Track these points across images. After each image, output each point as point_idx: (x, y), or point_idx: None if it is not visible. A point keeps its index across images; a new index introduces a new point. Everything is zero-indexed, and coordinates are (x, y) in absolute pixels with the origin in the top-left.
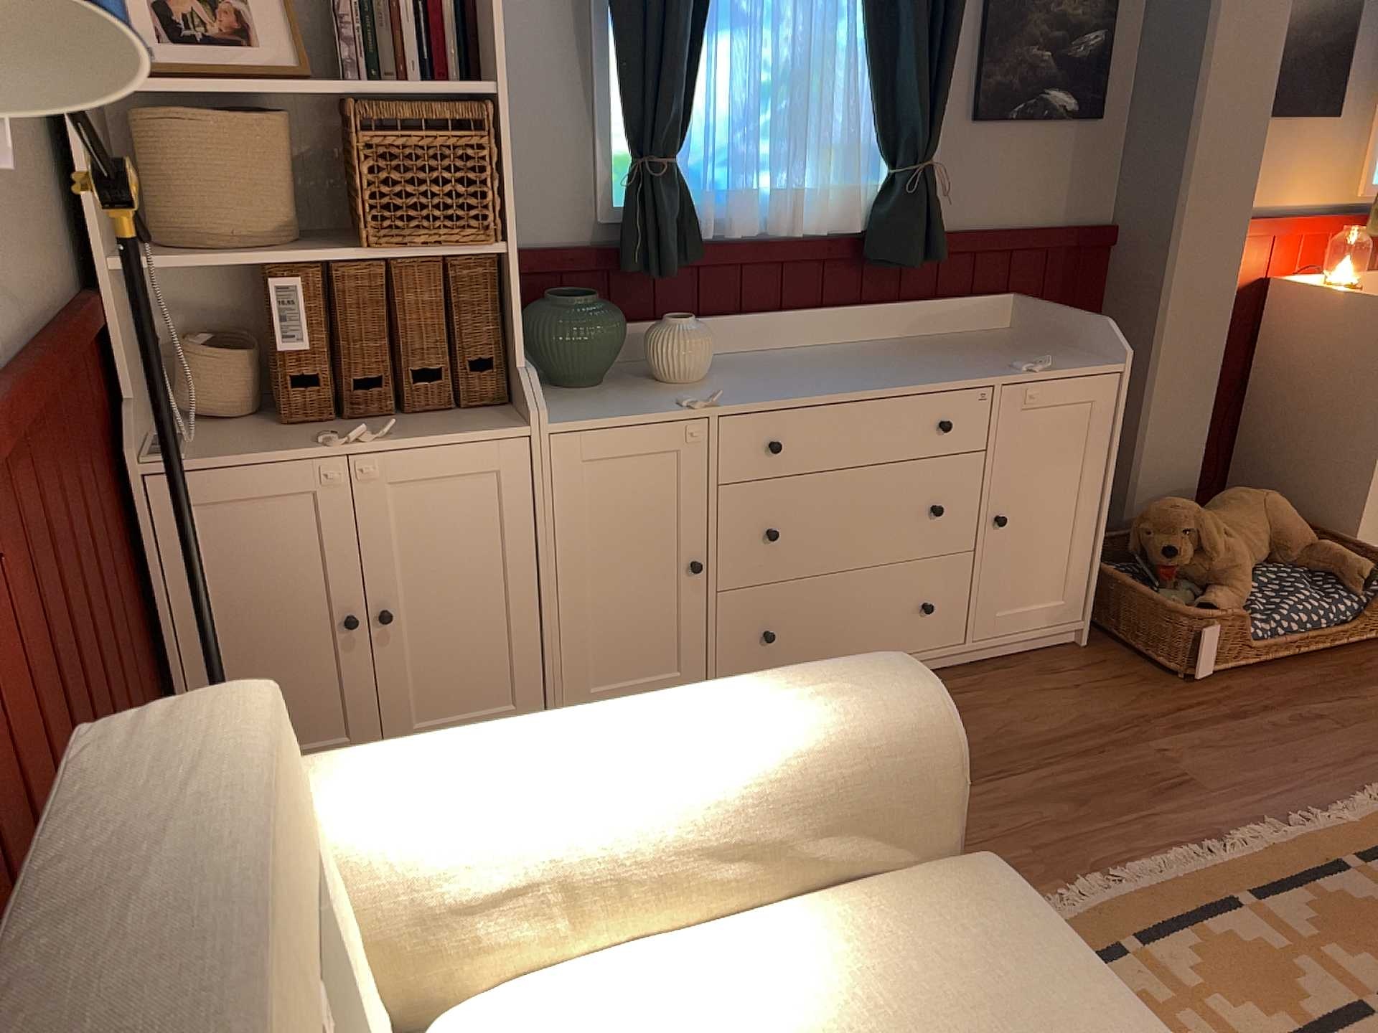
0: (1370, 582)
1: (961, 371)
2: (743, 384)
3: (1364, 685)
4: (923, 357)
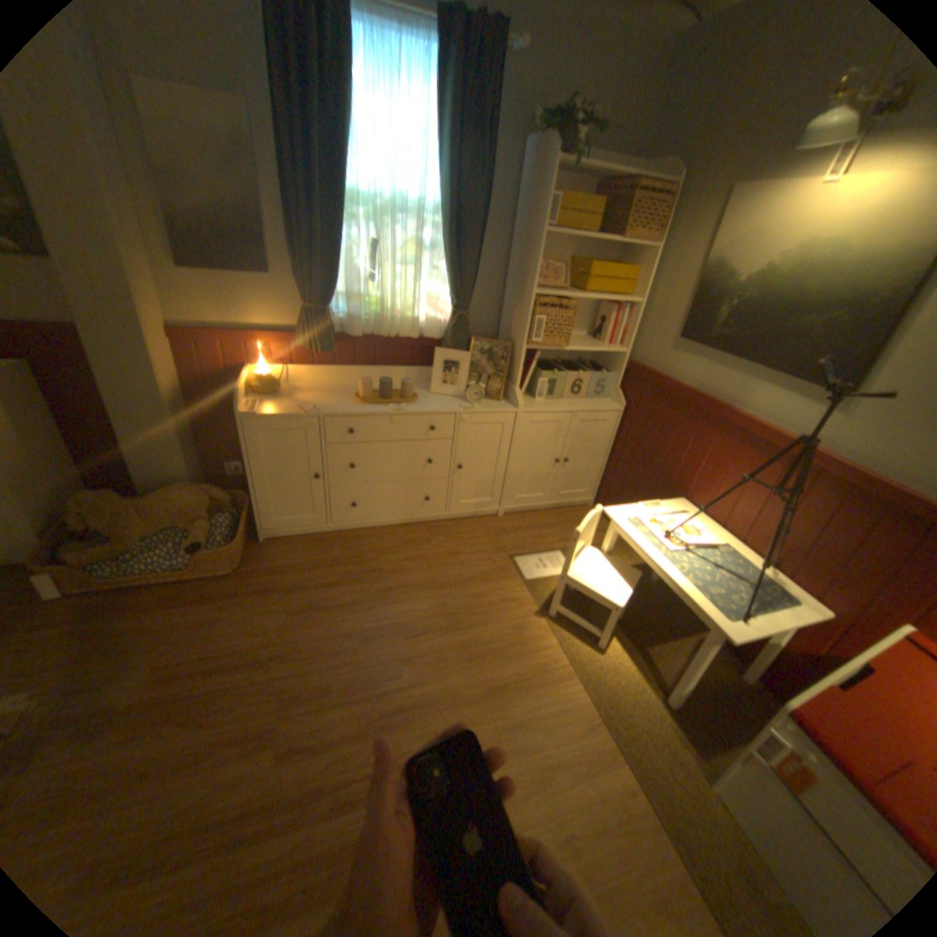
0: (191, 552)
1: None
2: None
3: (155, 611)
4: None
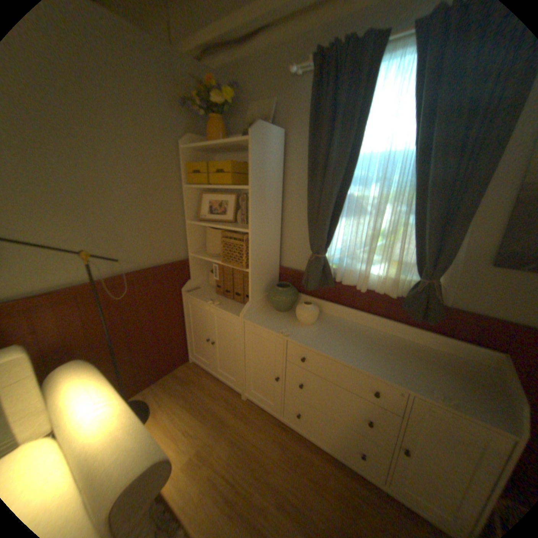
0: None
1: (406, 377)
2: (317, 333)
3: None
4: (408, 359)
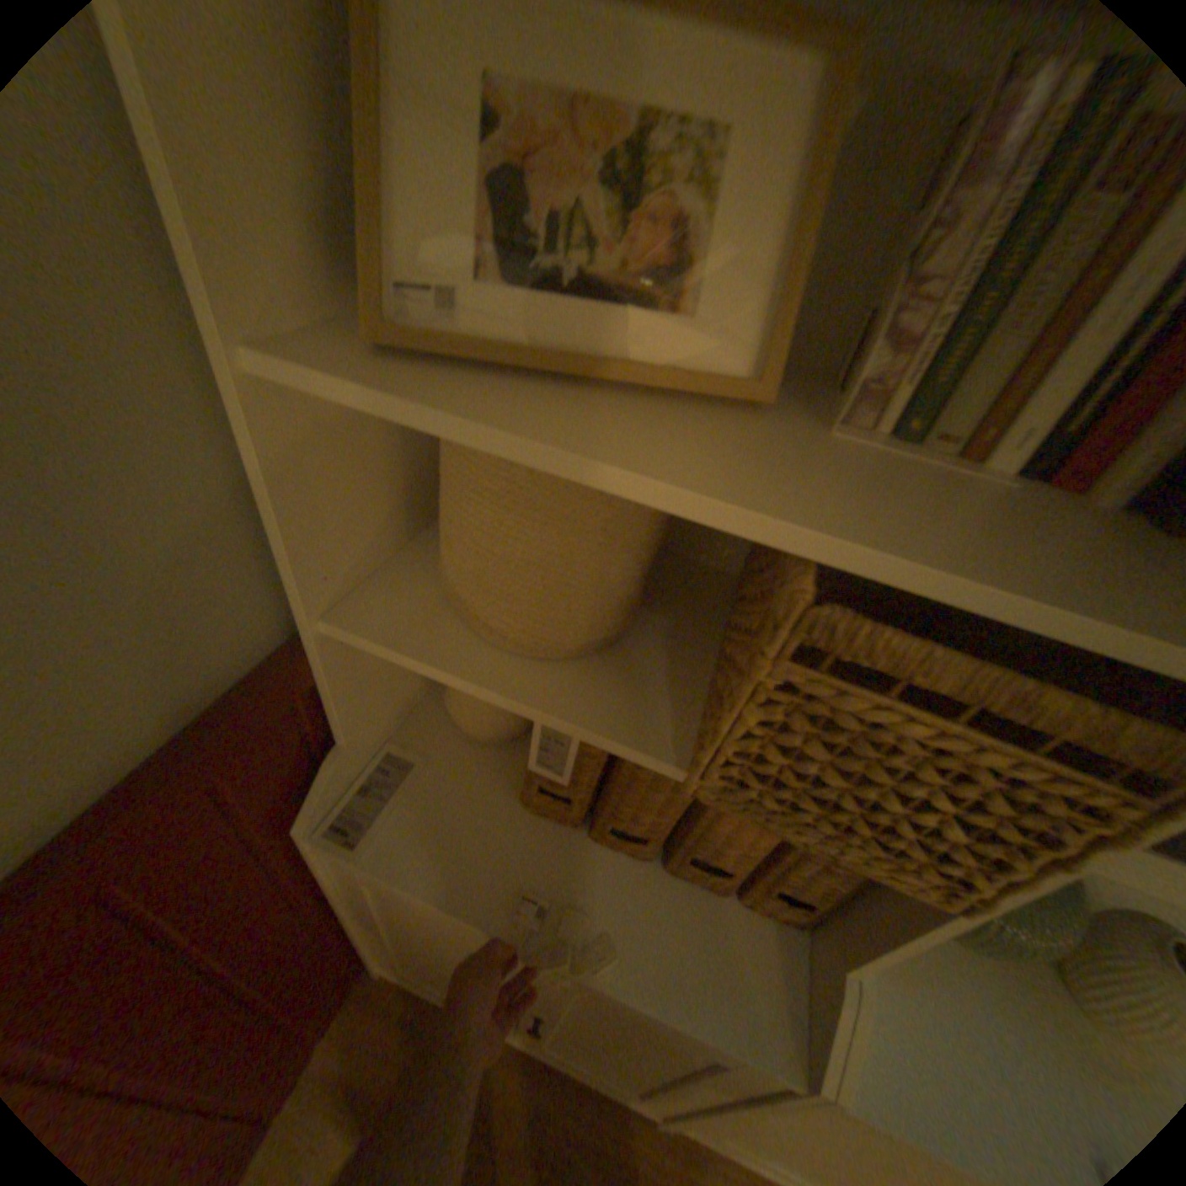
0: None
1: None
2: None
3: None
4: None
